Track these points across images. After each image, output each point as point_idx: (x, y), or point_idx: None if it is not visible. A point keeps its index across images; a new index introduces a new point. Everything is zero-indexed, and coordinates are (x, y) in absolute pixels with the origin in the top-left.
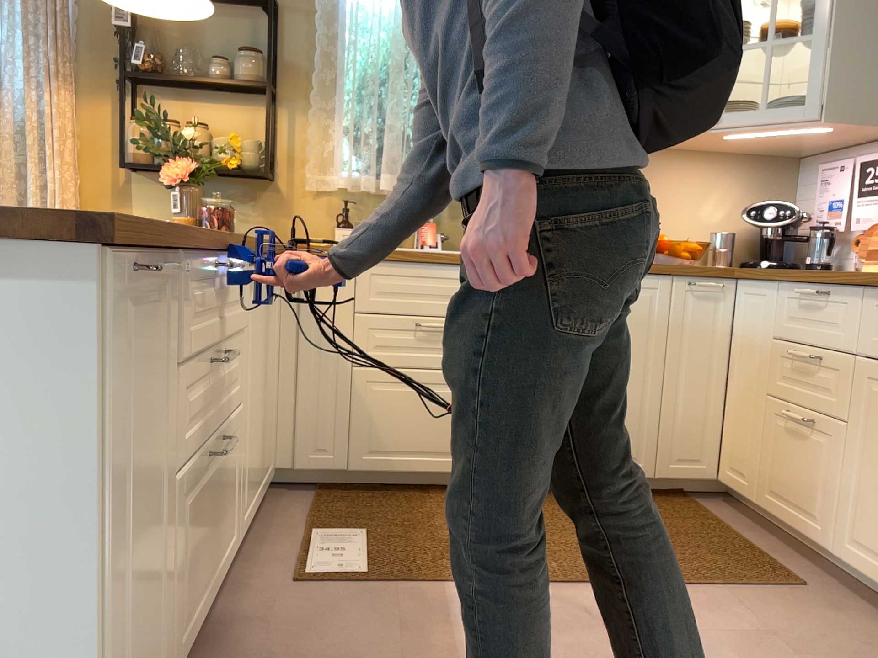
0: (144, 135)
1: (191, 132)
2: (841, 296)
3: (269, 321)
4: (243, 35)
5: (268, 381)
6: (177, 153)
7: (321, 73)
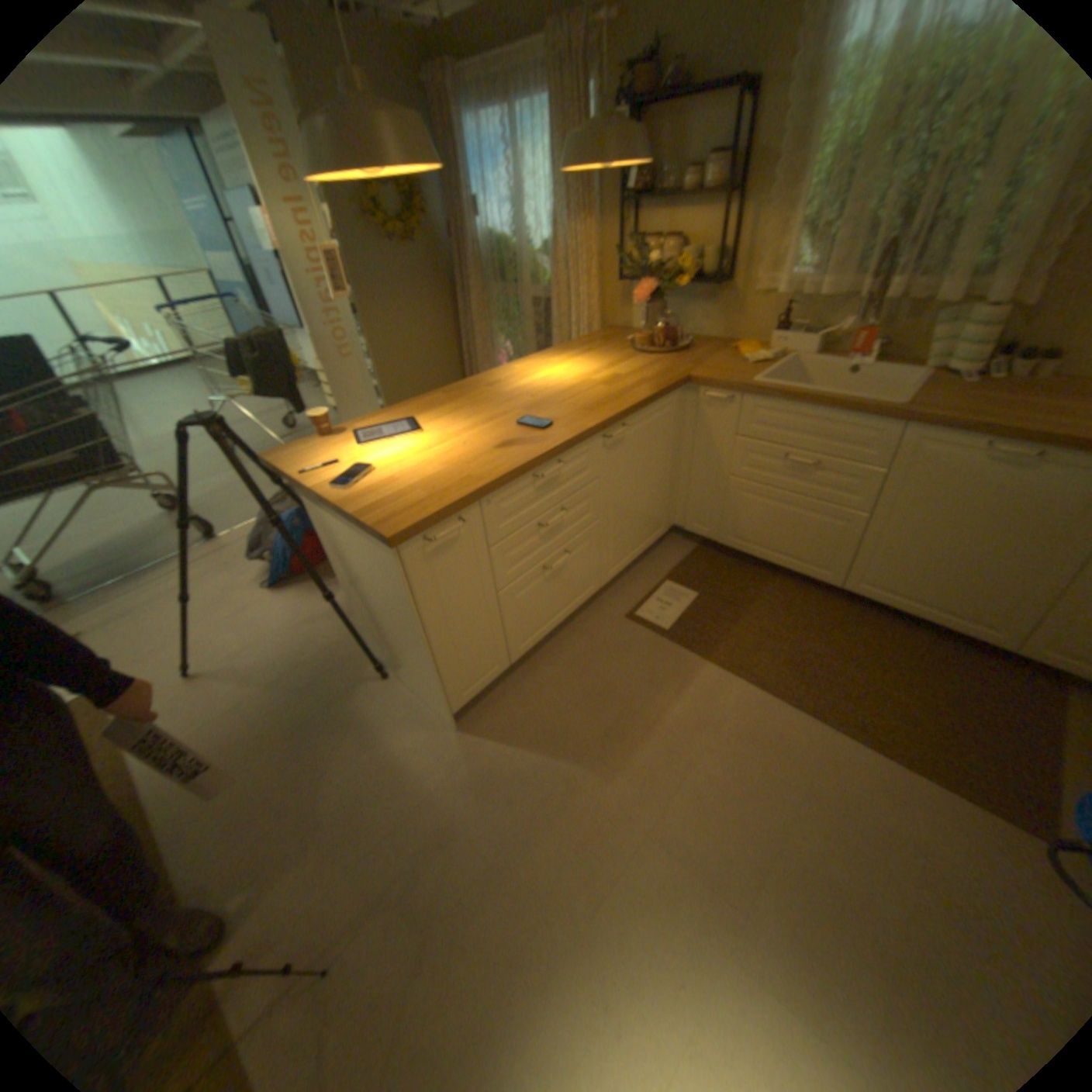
0: (633, 251)
1: (665, 244)
2: None
3: (657, 445)
4: (720, 125)
5: (654, 483)
6: (646, 273)
7: (788, 157)
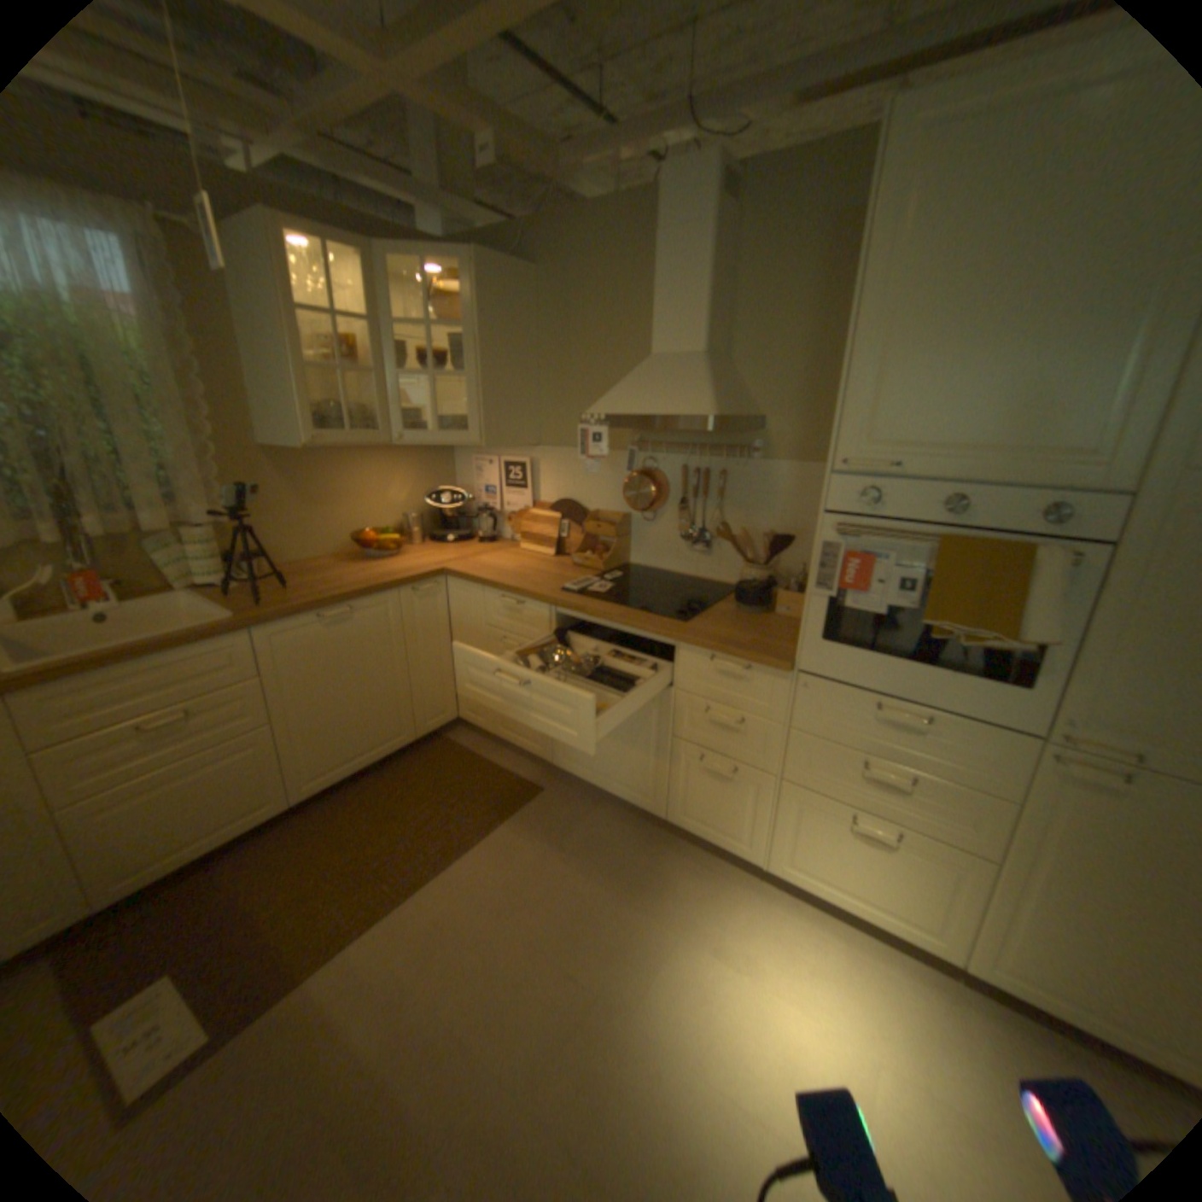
0: None
1: None
2: (531, 605)
3: None
4: None
5: None
6: None
7: None
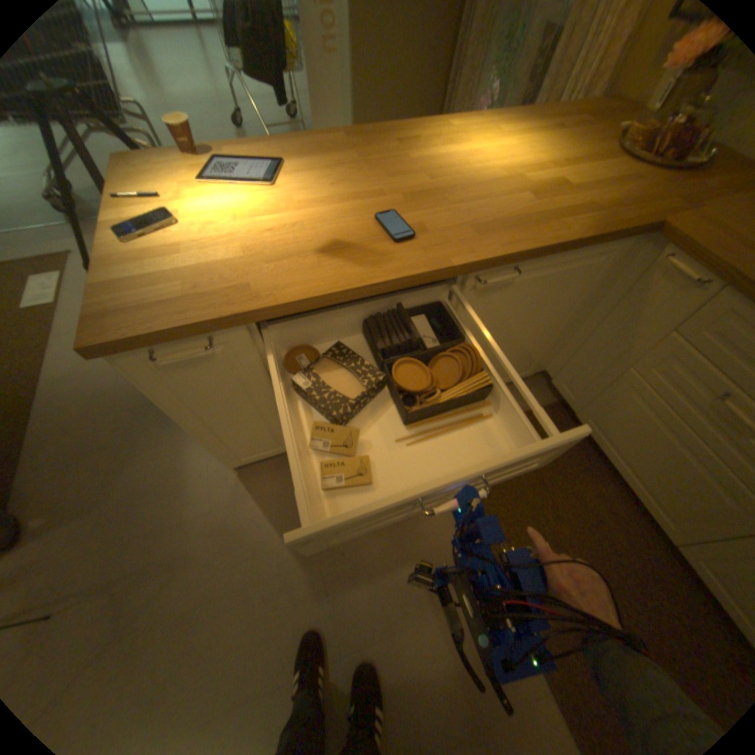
0: None
1: None
2: None
3: (562, 299)
4: None
5: (537, 336)
6: None
7: None
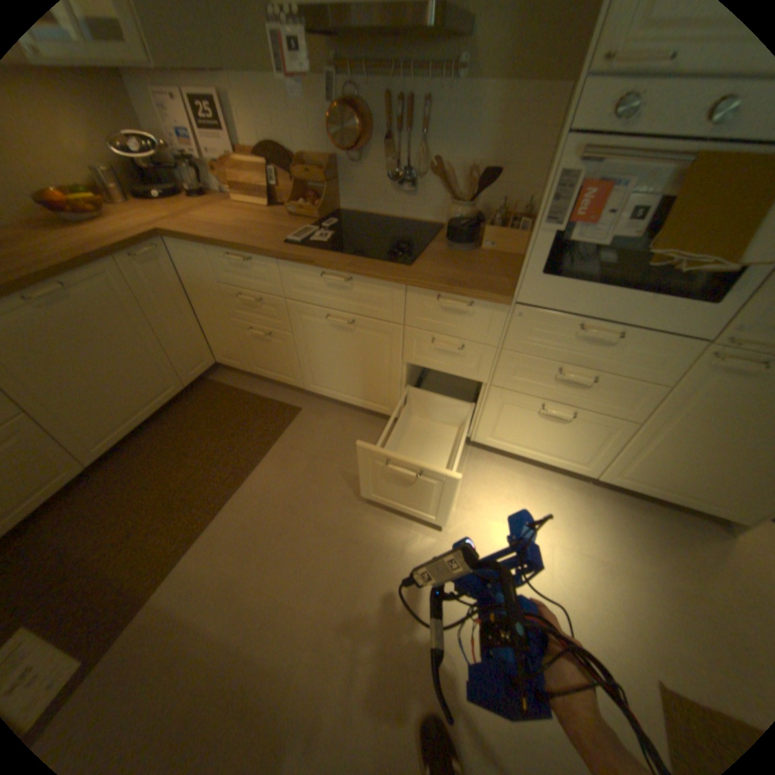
0: None
1: None
2: (259, 261)
3: None
4: None
5: None
6: None
7: None
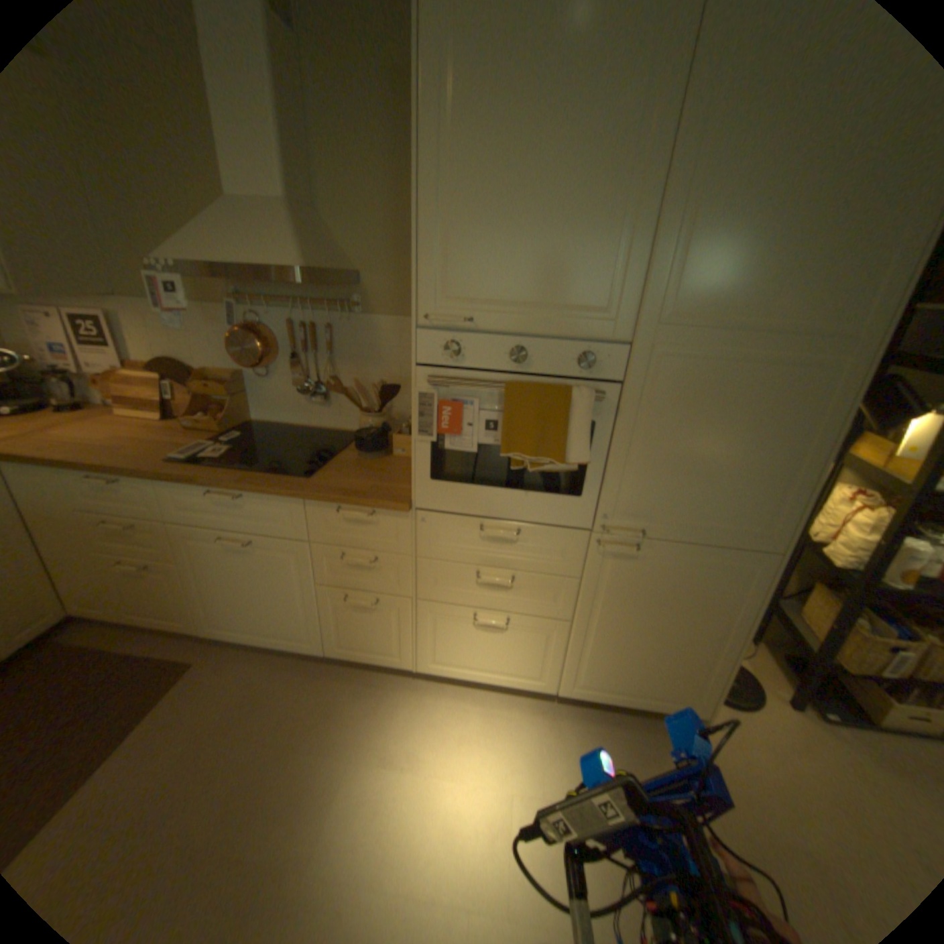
0: None
1: None
2: (129, 482)
3: None
4: None
5: None
6: None
7: None
